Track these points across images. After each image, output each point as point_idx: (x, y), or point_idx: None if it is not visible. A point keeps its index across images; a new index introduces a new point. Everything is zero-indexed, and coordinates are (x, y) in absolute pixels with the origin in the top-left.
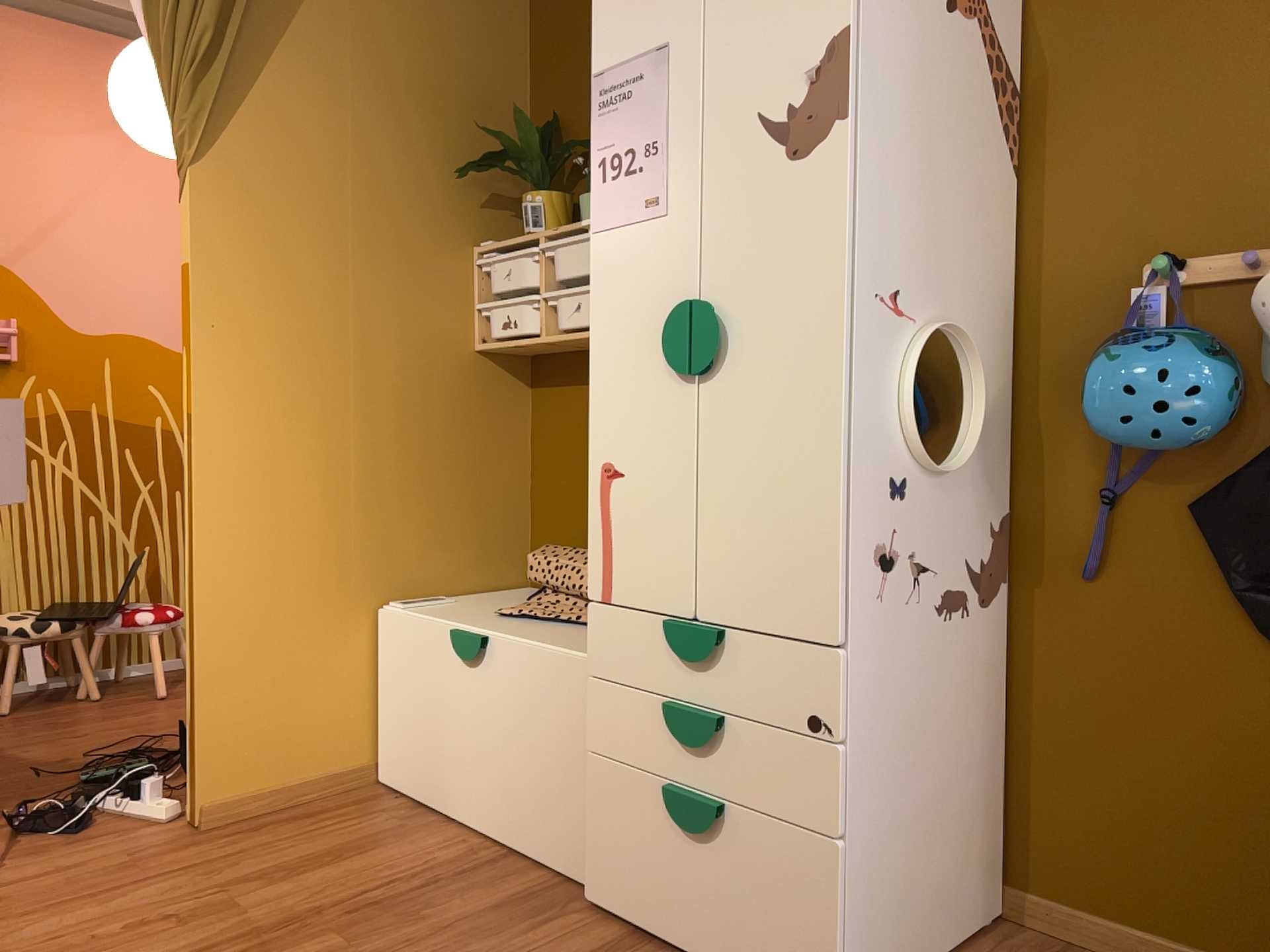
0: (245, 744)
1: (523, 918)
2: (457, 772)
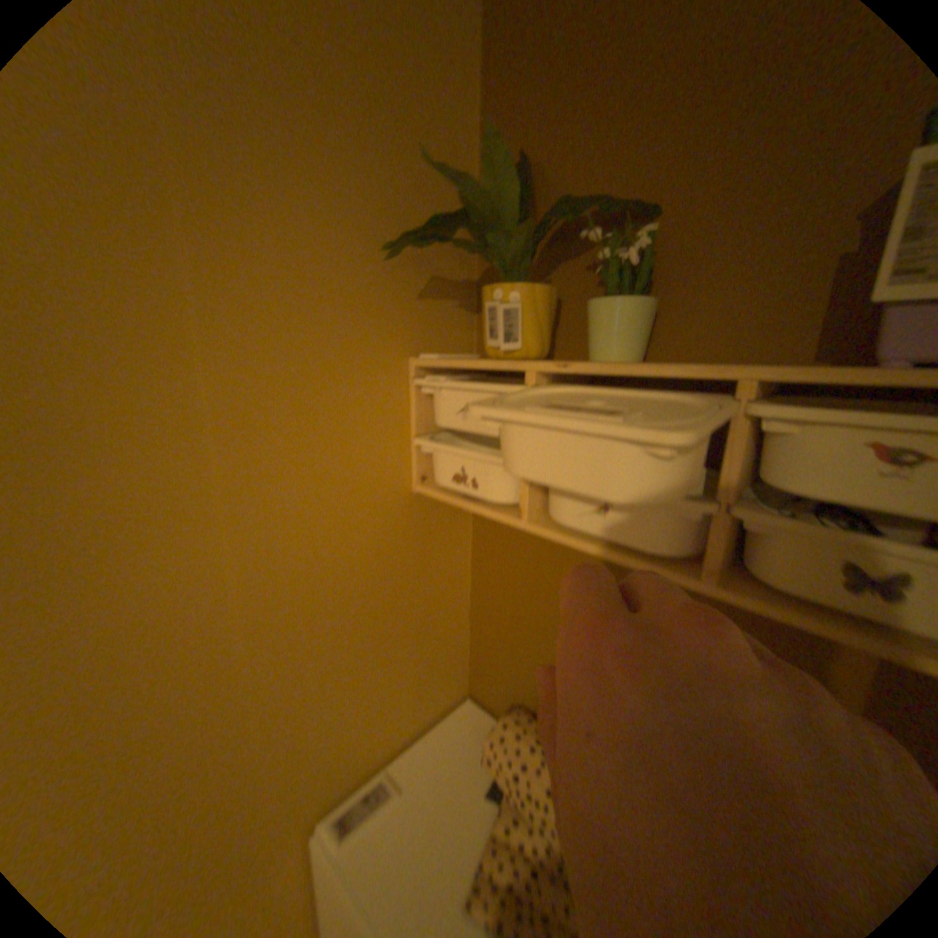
0: None
1: None
2: None
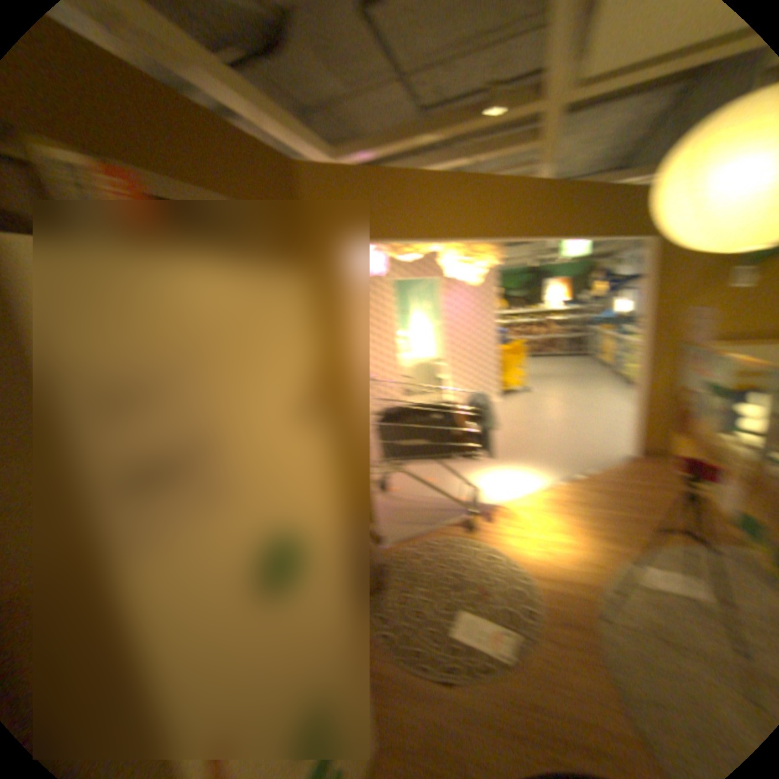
0: None
1: None
2: None
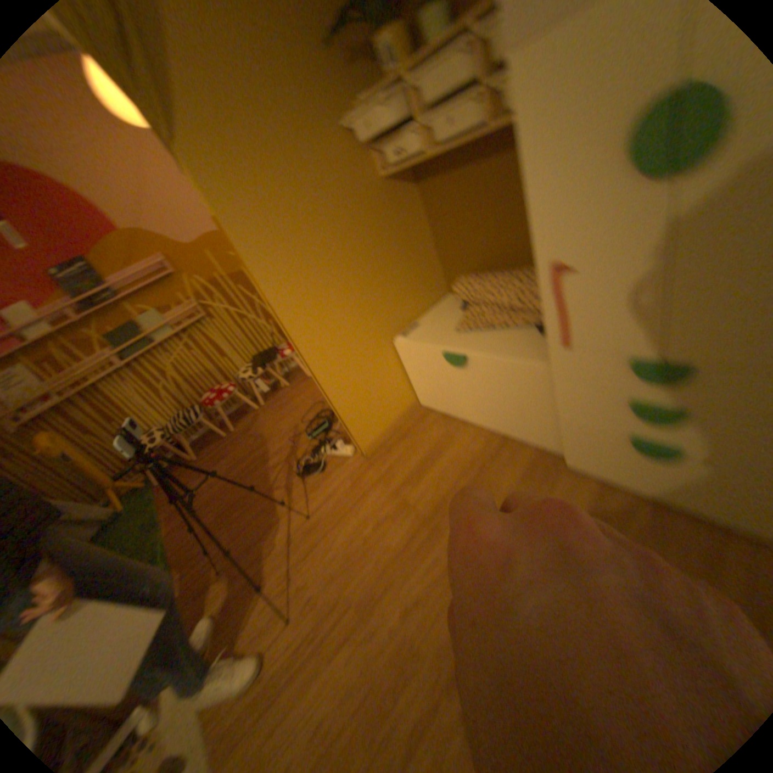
0: (367, 418)
1: (540, 481)
2: (464, 403)
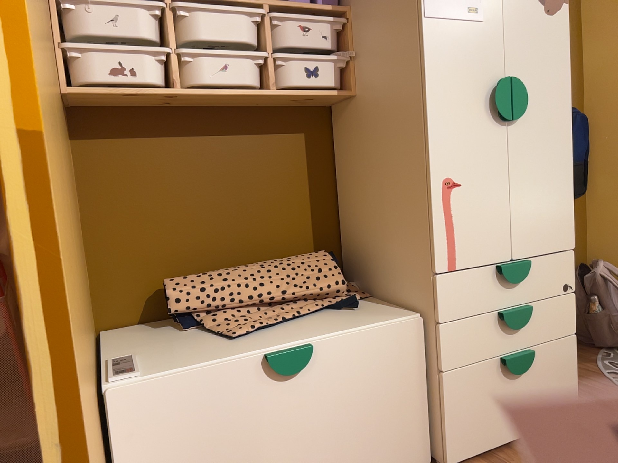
0: None
1: None
2: None
